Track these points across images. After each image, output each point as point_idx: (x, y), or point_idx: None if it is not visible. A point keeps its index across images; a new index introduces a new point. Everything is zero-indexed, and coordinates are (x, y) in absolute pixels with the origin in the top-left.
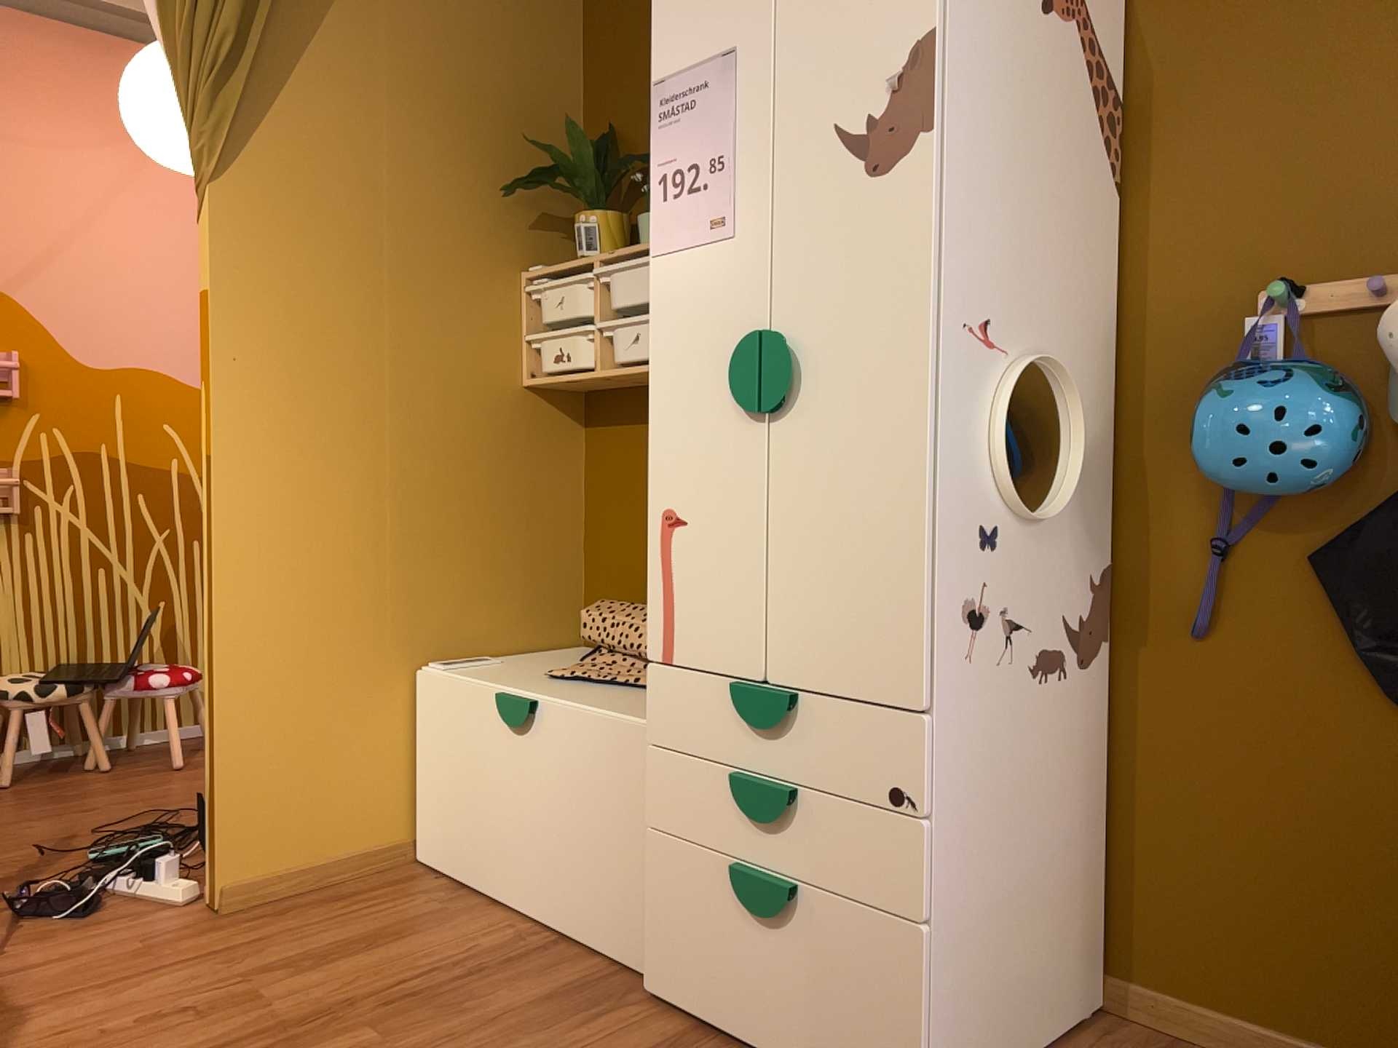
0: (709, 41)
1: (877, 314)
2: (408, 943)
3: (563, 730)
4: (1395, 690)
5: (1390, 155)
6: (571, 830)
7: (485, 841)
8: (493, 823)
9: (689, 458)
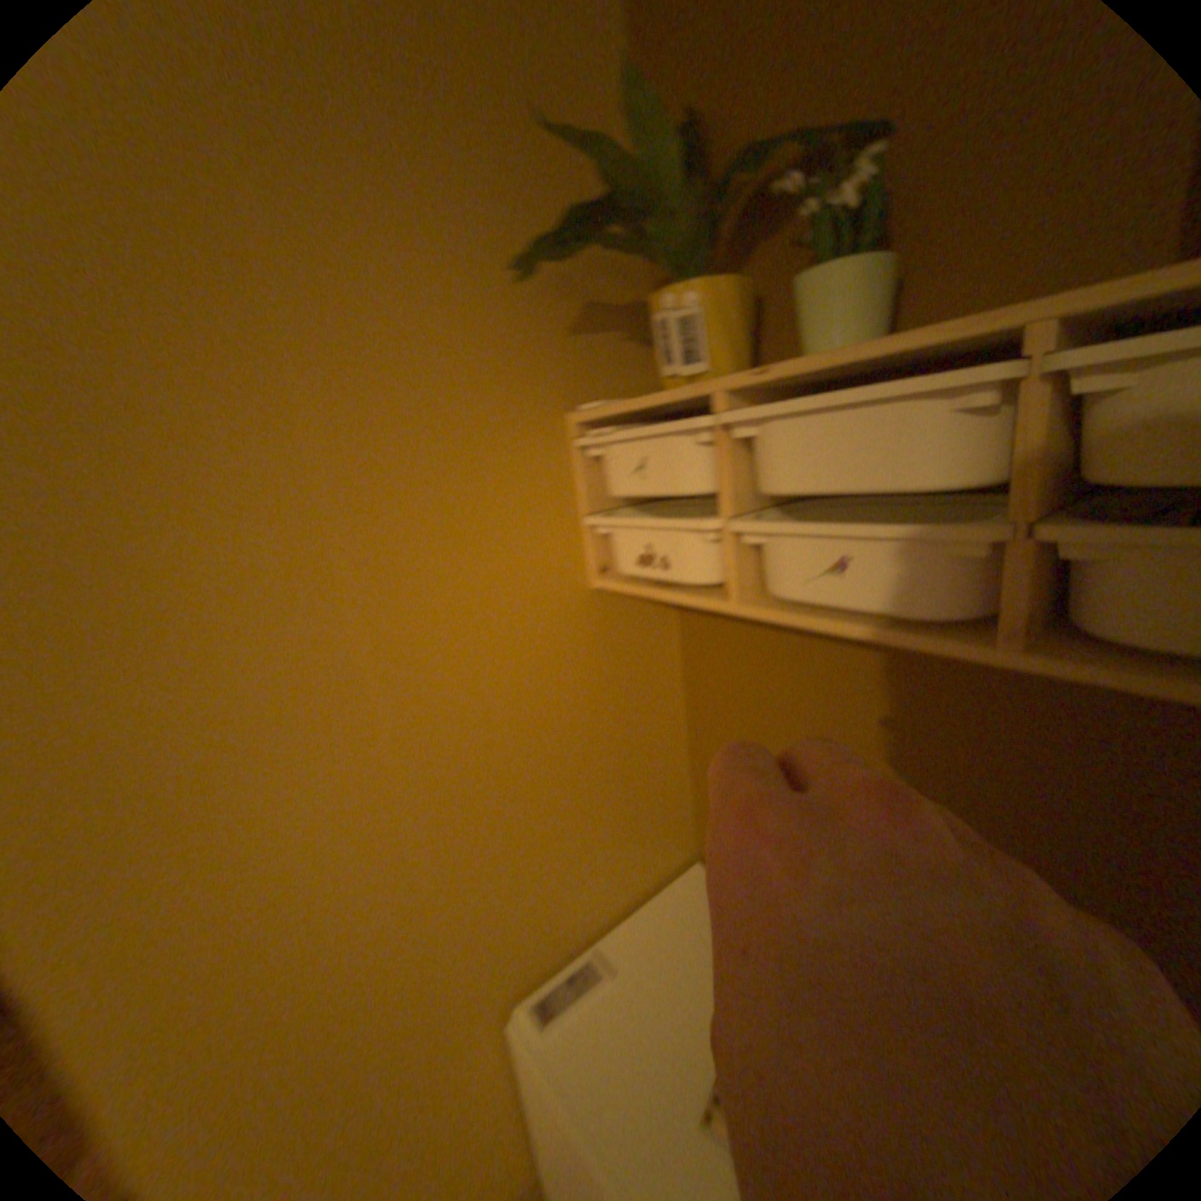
0: None
1: None
2: None
3: None
4: None
5: None
6: None
7: None
8: None
9: None
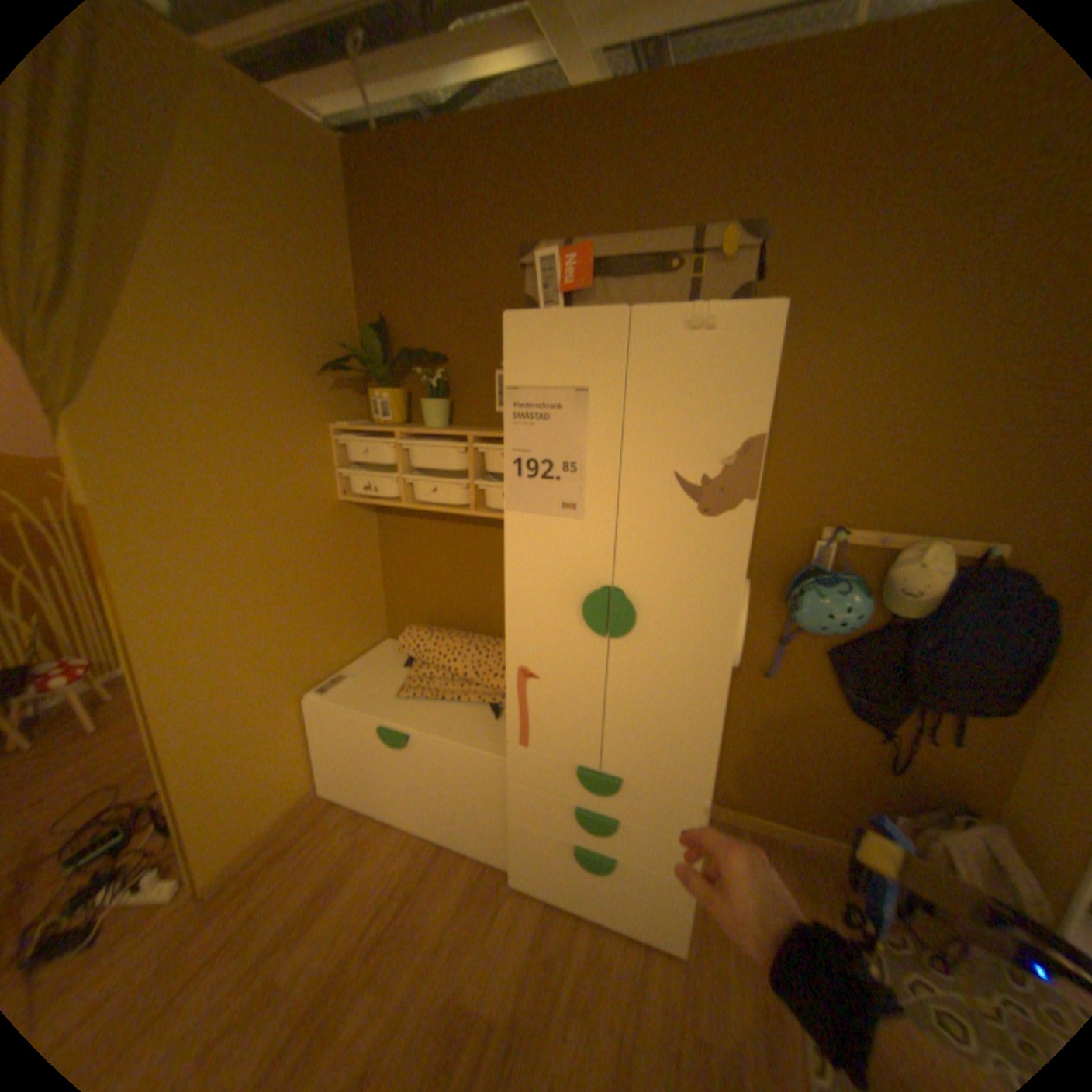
0: (561, 373)
1: (697, 600)
2: (353, 885)
3: (433, 752)
4: (859, 713)
5: (903, 472)
6: (443, 800)
7: (375, 795)
8: (381, 787)
9: (541, 643)
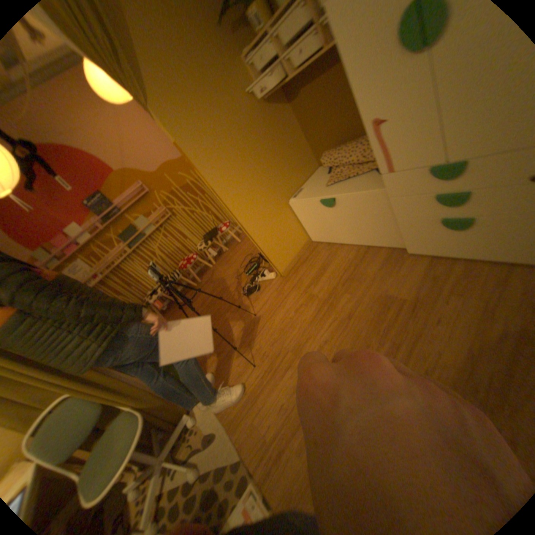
0: None
1: None
2: (332, 264)
3: (348, 201)
4: None
5: None
6: (362, 223)
7: (332, 232)
8: (333, 227)
9: (380, 92)
